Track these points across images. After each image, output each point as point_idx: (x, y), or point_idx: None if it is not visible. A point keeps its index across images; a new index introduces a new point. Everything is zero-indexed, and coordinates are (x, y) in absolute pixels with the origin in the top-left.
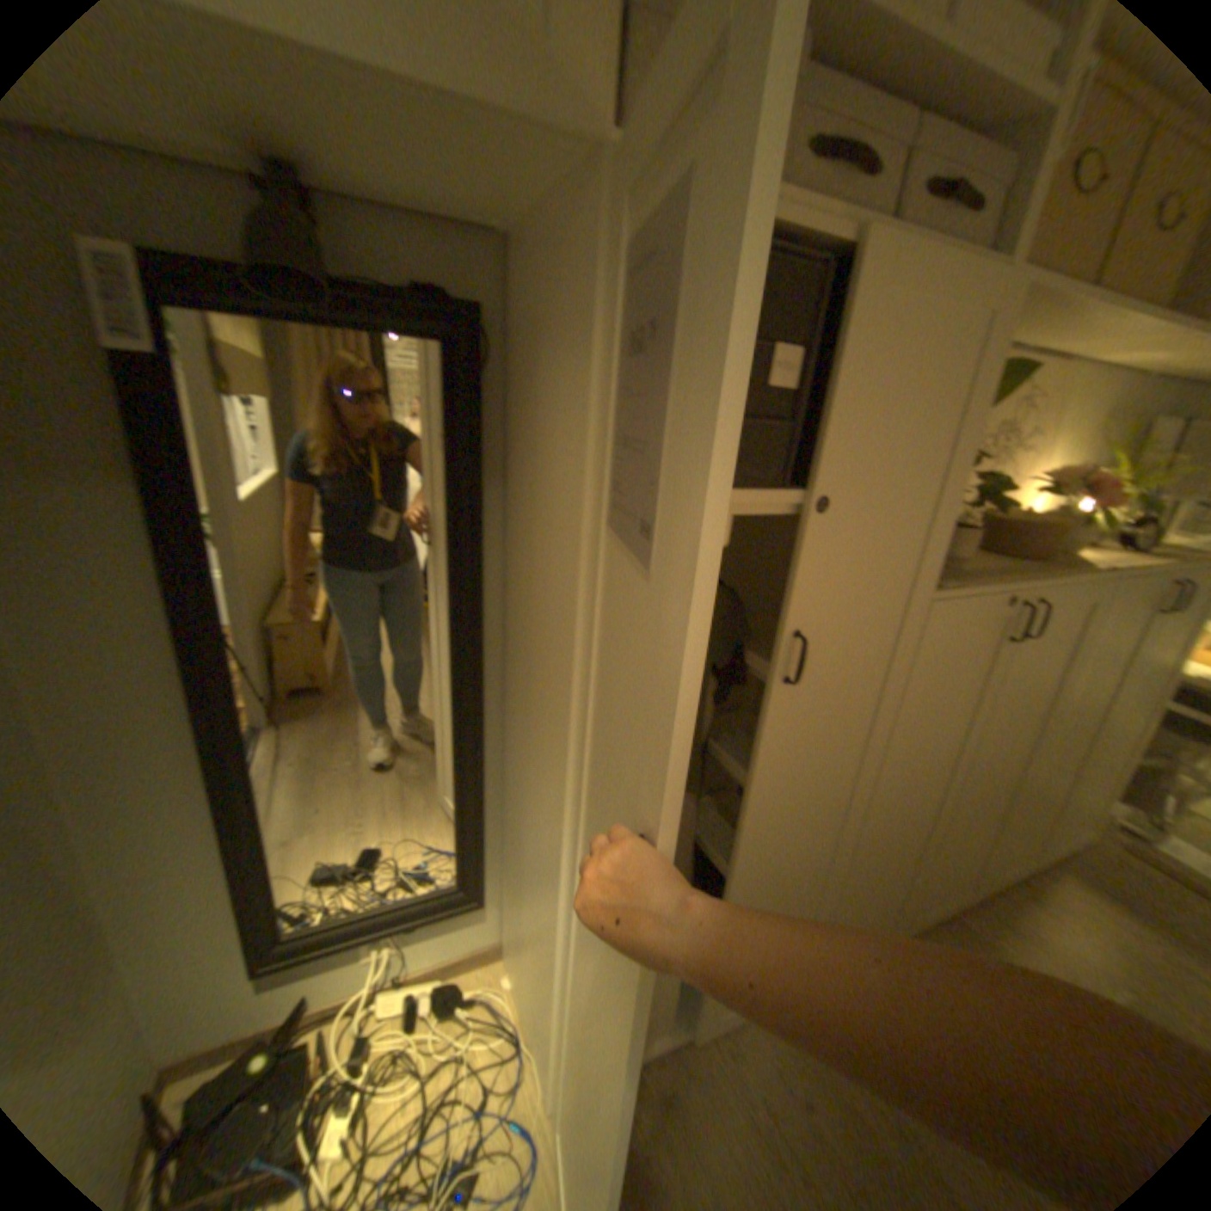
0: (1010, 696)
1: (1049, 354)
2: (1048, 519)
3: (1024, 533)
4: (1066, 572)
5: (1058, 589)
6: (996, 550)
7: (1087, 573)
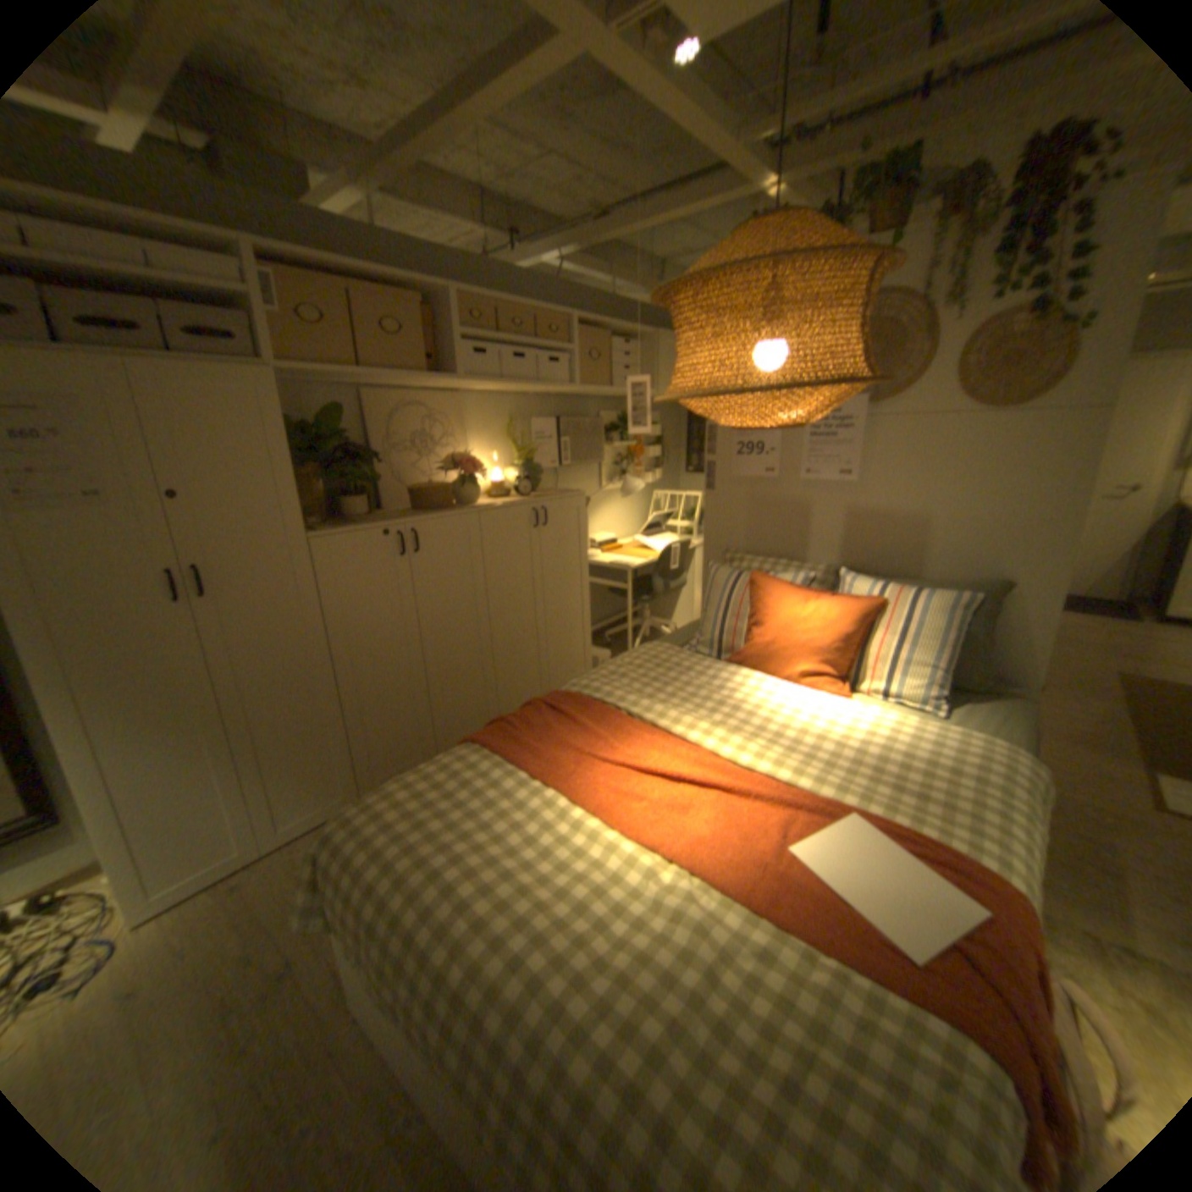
0: (425, 586)
1: (435, 389)
2: (434, 484)
3: (420, 494)
4: (434, 511)
5: (422, 521)
6: (414, 506)
7: (449, 510)
